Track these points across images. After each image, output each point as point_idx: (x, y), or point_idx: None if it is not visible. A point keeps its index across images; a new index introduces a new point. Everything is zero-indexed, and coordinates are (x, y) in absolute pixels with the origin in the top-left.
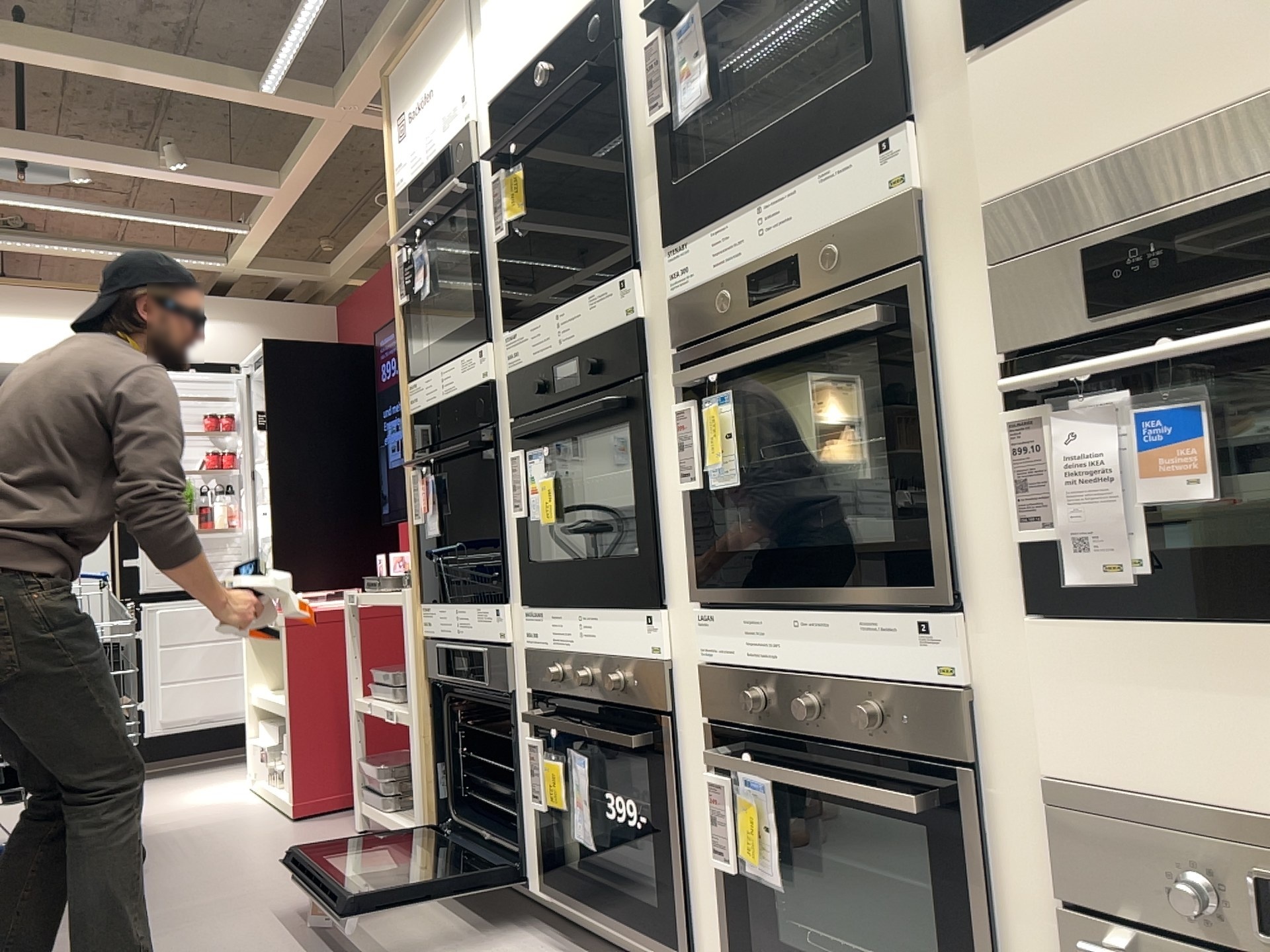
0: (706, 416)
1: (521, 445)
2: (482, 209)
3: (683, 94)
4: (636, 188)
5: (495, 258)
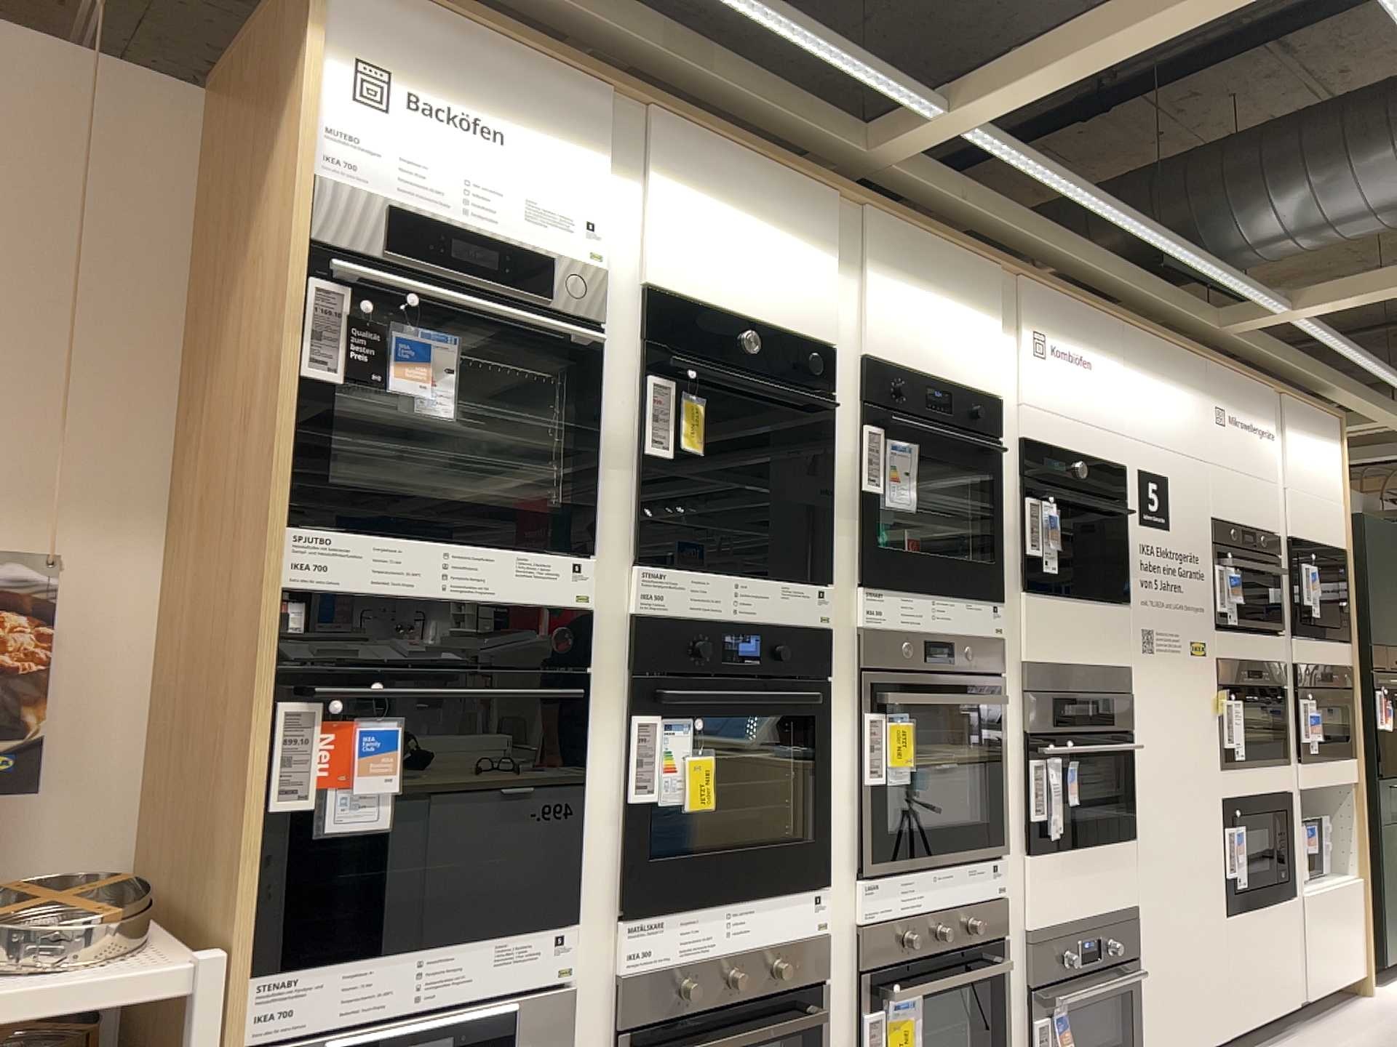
0: (884, 722)
1: (659, 704)
2: (607, 391)
3: (884, 491)
4: (827, 521)
5: (621, 464)
